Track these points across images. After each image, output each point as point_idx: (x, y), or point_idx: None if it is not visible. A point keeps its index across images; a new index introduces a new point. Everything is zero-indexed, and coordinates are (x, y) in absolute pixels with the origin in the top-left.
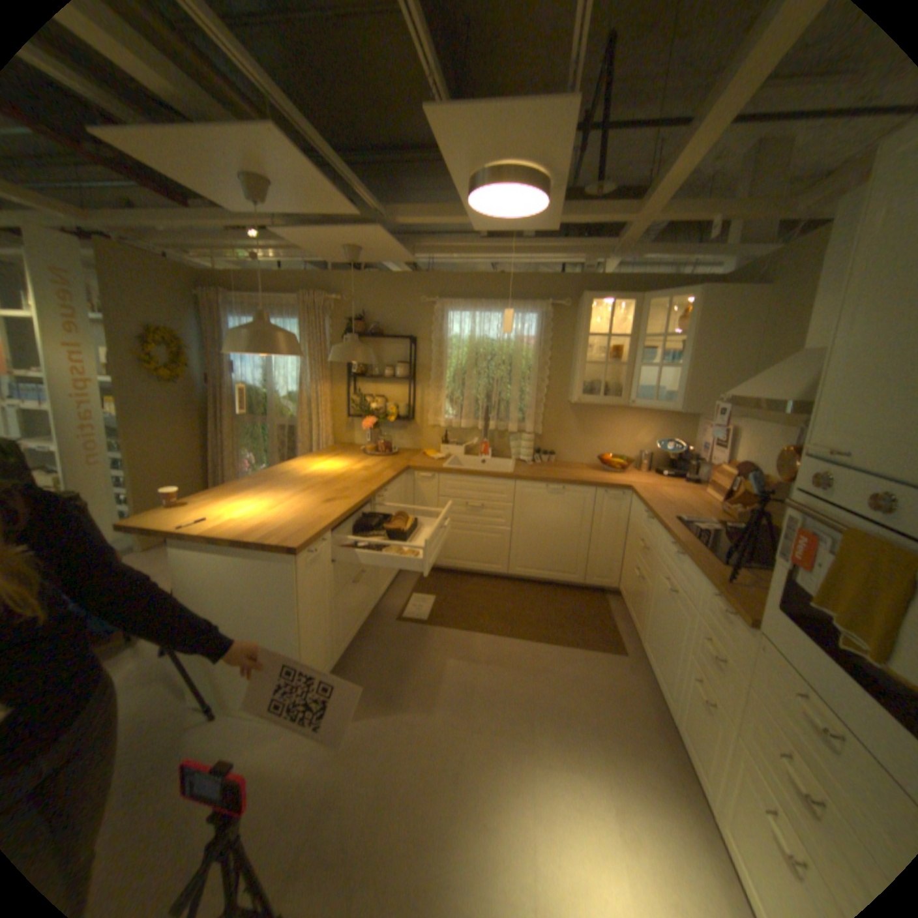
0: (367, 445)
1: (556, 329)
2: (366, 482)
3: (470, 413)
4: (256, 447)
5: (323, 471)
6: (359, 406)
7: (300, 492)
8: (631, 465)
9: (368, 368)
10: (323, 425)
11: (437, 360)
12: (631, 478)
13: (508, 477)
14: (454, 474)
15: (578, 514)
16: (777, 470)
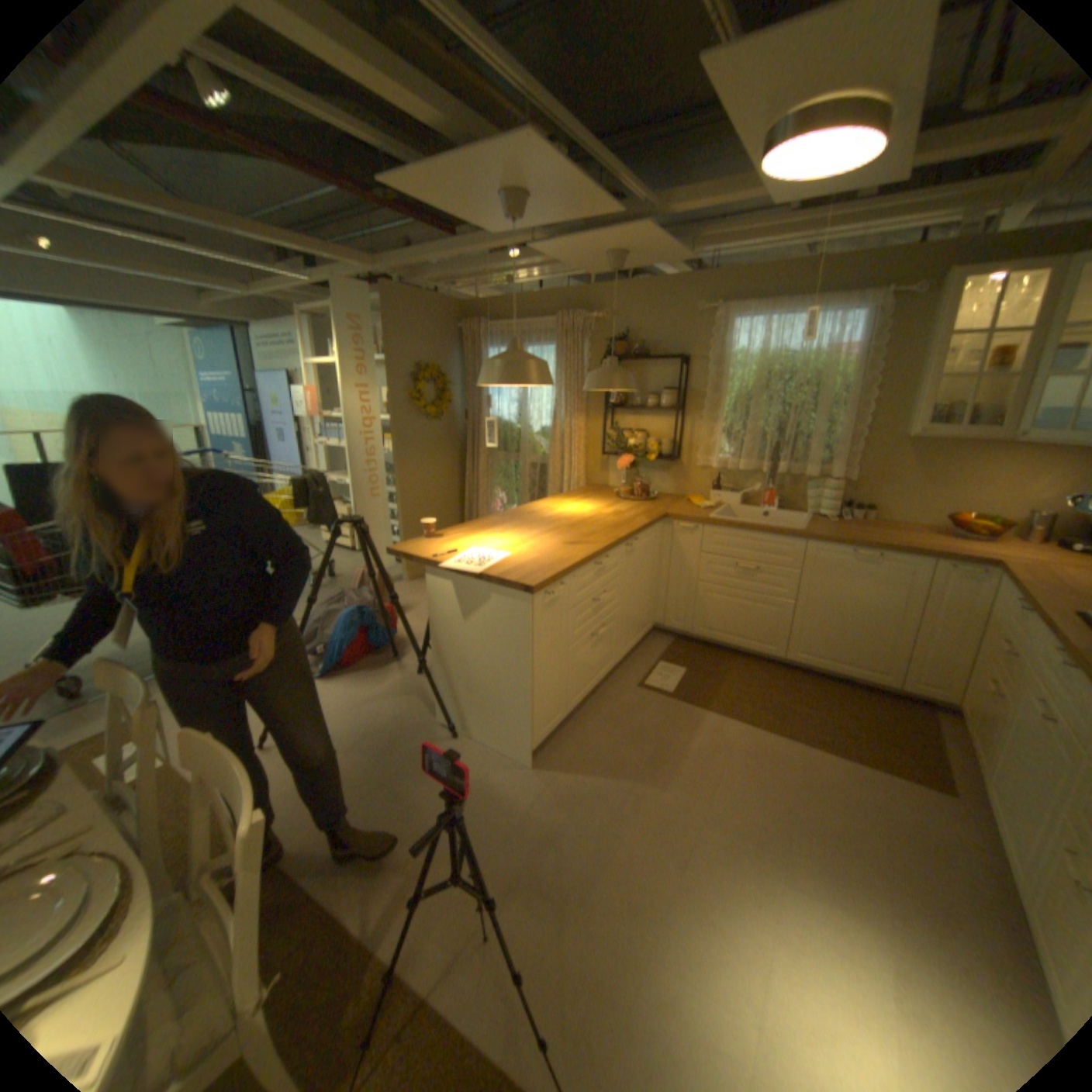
0: (621, 488)
1: (897, 328)
2: (614, 528)
3: (753, 450)
4: (508, 486)
5: (569, 513)
6: (615, 442)
7: (544, 533)
8: (1011, 531)
9: (628, 397)
10: (575, 464)
11: (714, 383)
12: (1006, 549)
13: (797, 534)
14: (723, 526)
15: (902, 593)
16: None
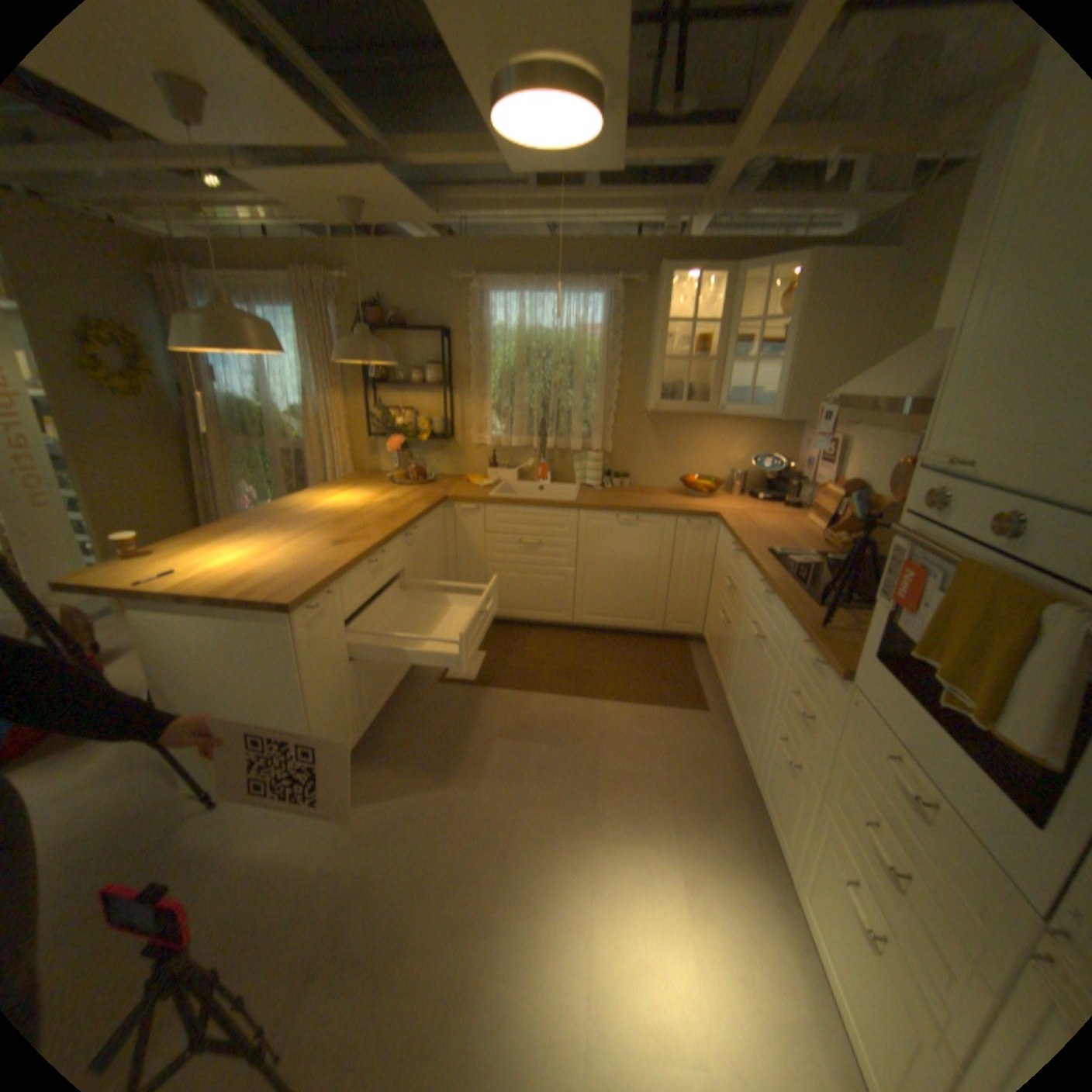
0: (395, 473)
1: (628, 315)
2: (389, 519)
3: (522, 428)
4: (256, 479)
5: (336, 507)
6: (382, 423)
7: (303, 534)
8: (720, 488)
9: (390, 372)
10: (338, 449)
11: (478, 359)
12: (719, 503)
13: (569, 507)
14: (503, 505)
15: (654, 549)
16: (891, 489)
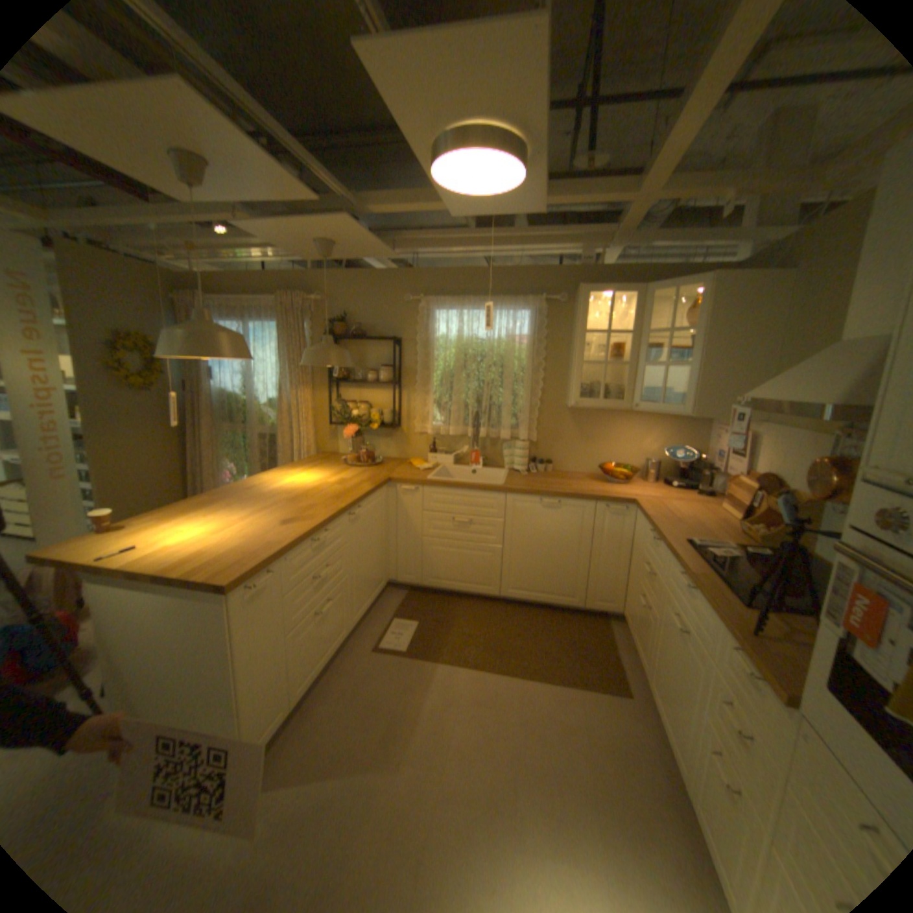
0: (349, 455)
1: (551, 326)
2: (337, 497)
3: (459, 419)
4: (237, 457)
5: (294, 485)
6: (342, 413)
7: (259, 510)
8: (637, 474)
9: (351, 372)
10: (304, 434)
11: (424, 362)
12: (636, 489)
13: (498, 489)
14: (440, 486)
15: (576, 530)
16: (807, 484)
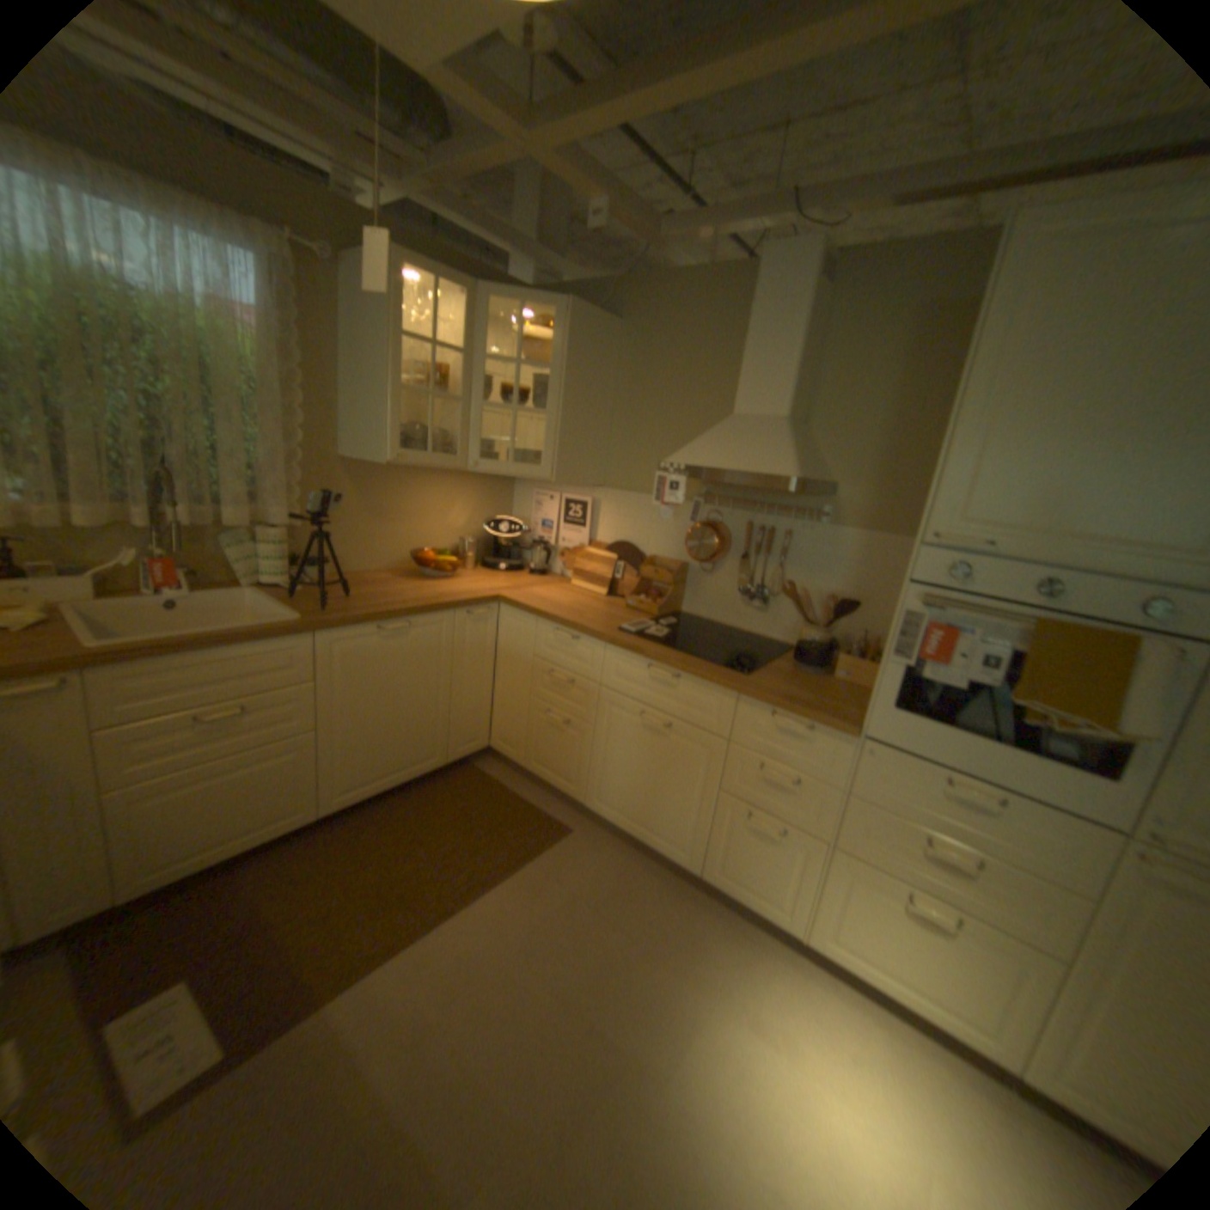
0: None
1: (296, 303)
2: None
3: (98, 488)
4: None
5: None
6: None
7: None
8: (456, 562)
9: None
10: None
11: None
12: (475, 582)
13: (301, 630)
14: (148, 661)
15: (433, 660)
16: (665, 548)
